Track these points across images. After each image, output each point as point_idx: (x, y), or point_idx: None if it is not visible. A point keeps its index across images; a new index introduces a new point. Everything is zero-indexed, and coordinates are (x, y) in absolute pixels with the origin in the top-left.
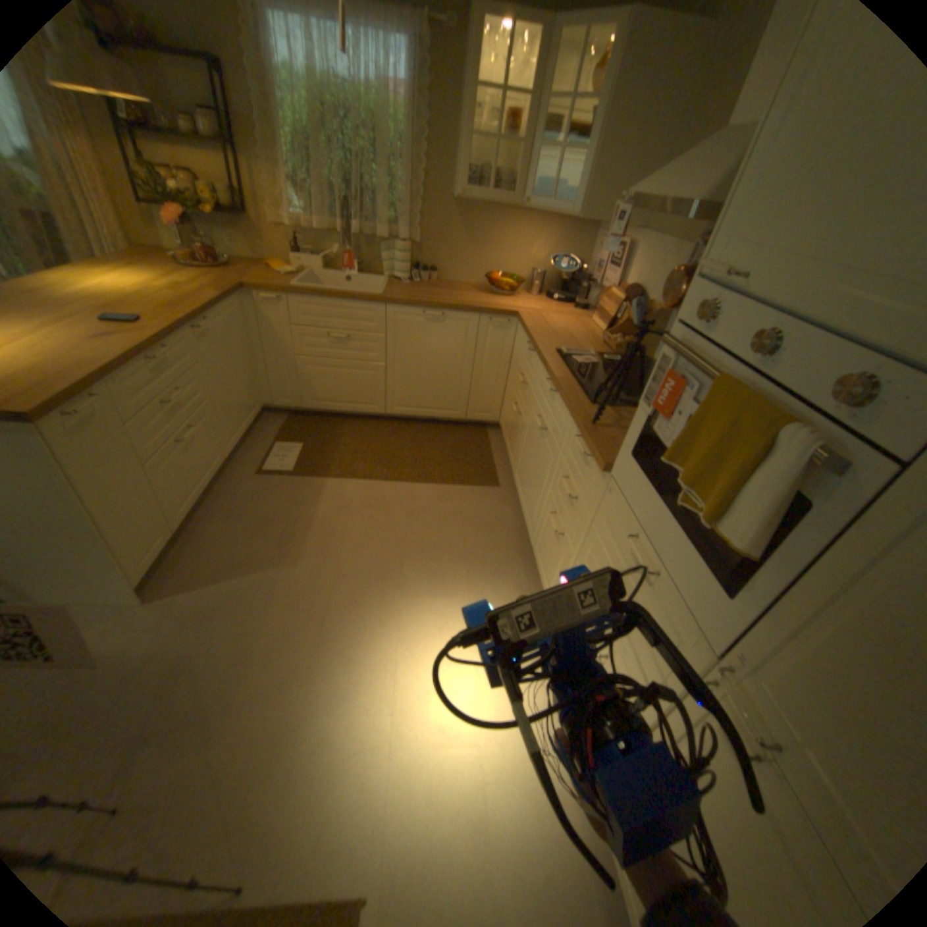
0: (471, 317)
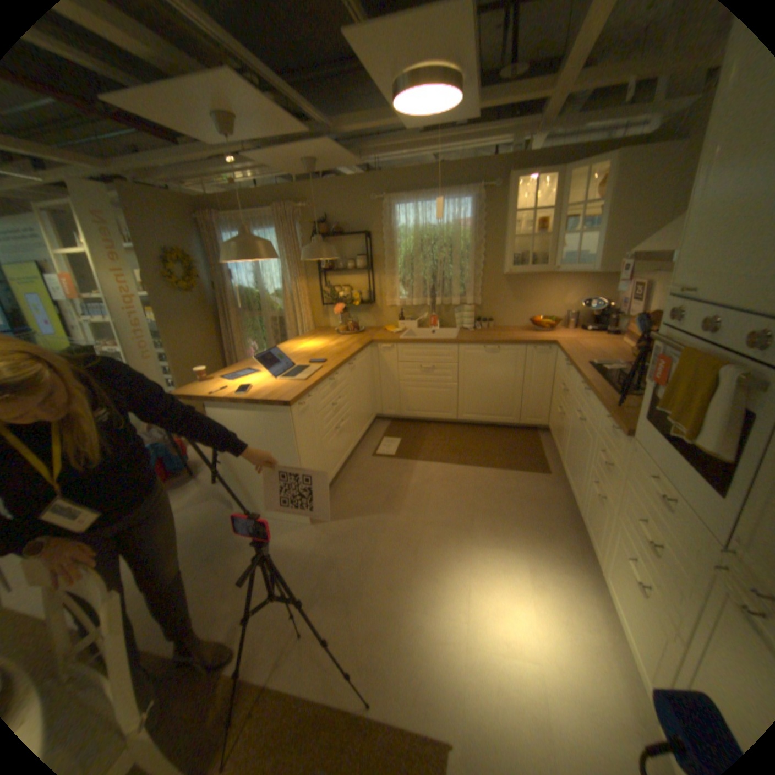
0: (519, 347)
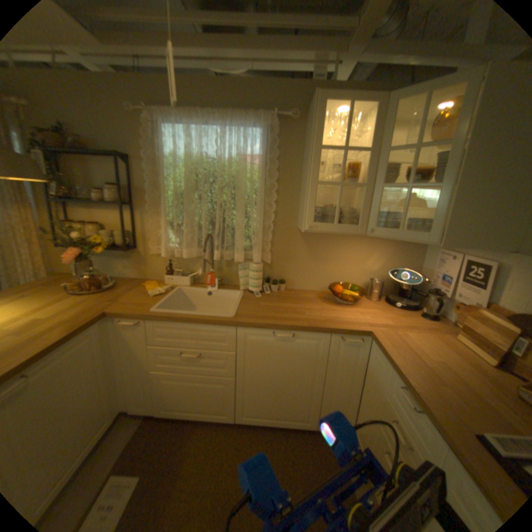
0: (322, 336)
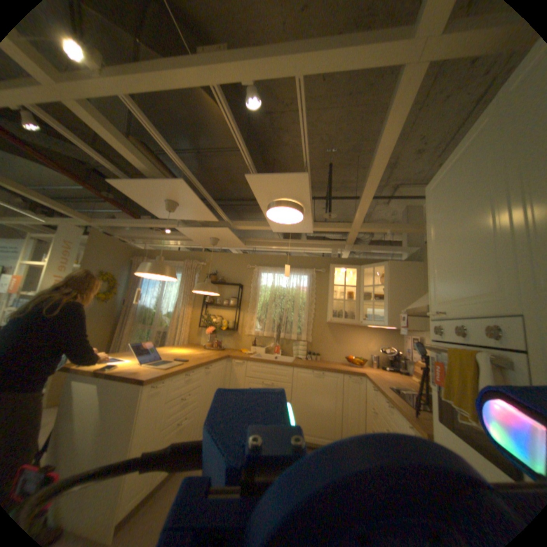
0: (338, 375)
